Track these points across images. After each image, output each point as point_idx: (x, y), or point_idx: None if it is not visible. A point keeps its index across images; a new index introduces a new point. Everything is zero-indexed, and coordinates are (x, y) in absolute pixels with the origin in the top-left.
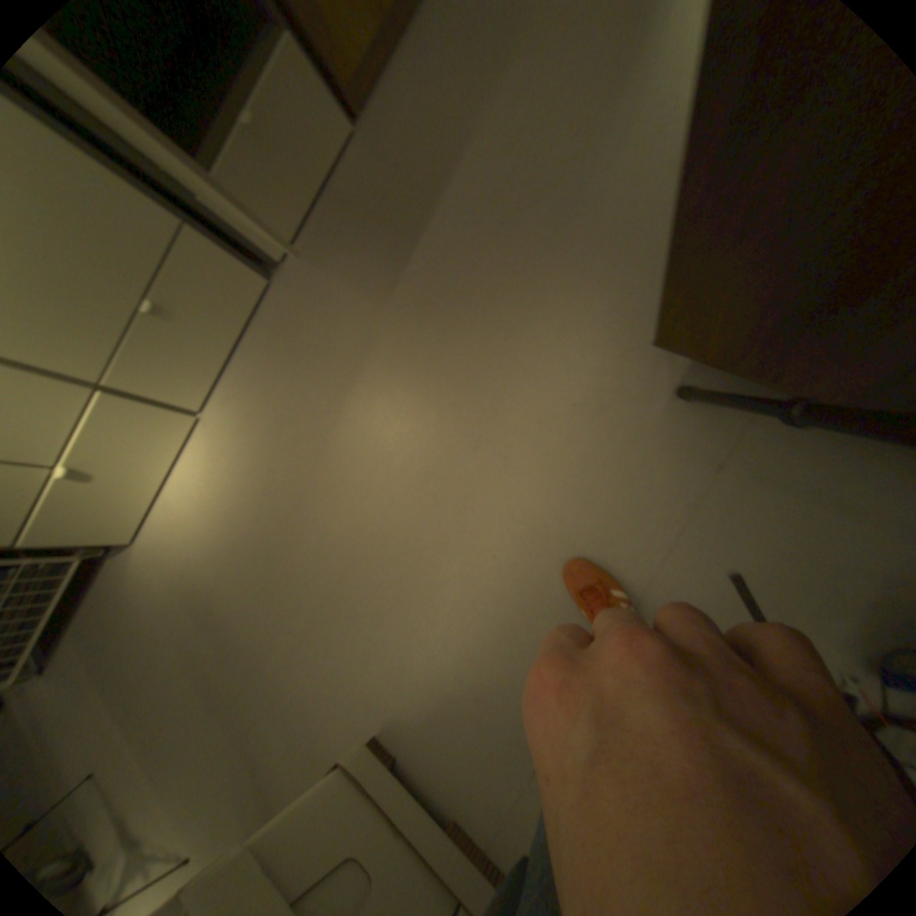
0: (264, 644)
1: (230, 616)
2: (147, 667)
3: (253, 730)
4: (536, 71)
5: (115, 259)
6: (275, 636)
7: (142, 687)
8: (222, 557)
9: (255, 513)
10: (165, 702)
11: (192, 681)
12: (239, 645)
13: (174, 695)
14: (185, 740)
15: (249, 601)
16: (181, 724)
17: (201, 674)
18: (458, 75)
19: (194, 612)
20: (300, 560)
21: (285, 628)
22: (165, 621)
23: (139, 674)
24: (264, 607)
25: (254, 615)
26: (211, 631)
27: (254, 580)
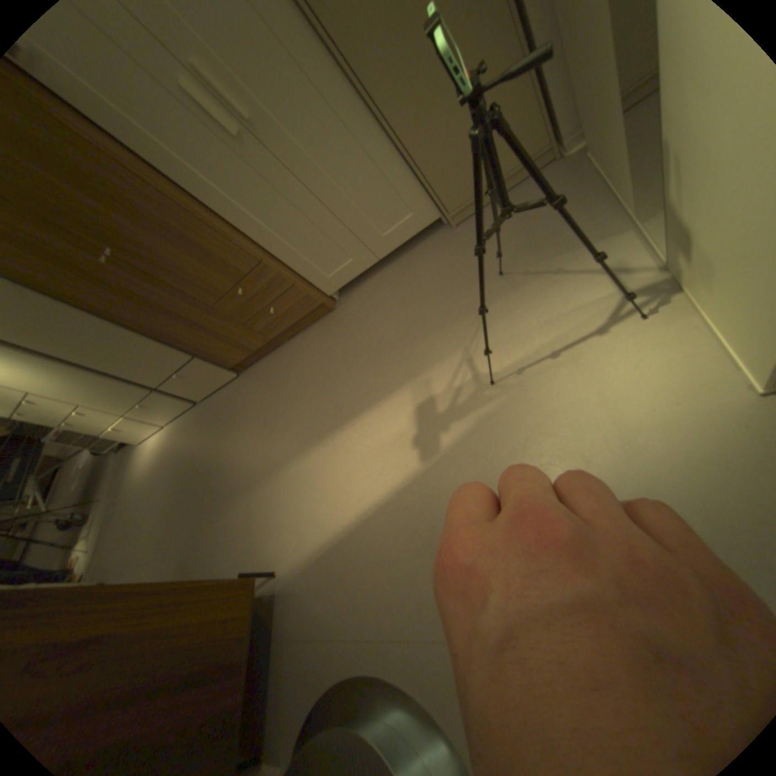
0: (121, 522)
1: (126, 502)
2: (117, 487)
3: (107, 540)
4: (252, 441)
5: (124, 396)
6: (122, 523)
7: (114, 490)
8: (136, 481)
9: (144, 480)
10: (112, 503)
11: (115, 506)
12: (121, 513)
13: (113, 504)
14: (106, 520)
15: (128, 505)
16: (108, 514)
17: (116, 508)
18: (254, 402)
19: (127, 488)
20: (135, 512)
21: (123, 525)
22: (125, 479)
23: (116, 485)
24: (127, 512)
25: (126, 510)
26: (123, 499)
27: (132, 500)
